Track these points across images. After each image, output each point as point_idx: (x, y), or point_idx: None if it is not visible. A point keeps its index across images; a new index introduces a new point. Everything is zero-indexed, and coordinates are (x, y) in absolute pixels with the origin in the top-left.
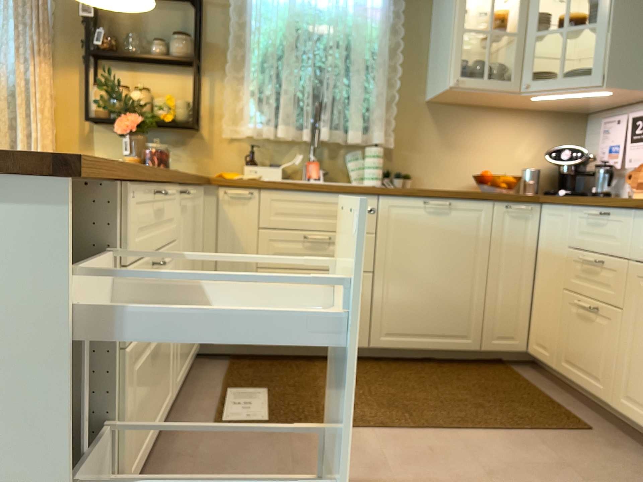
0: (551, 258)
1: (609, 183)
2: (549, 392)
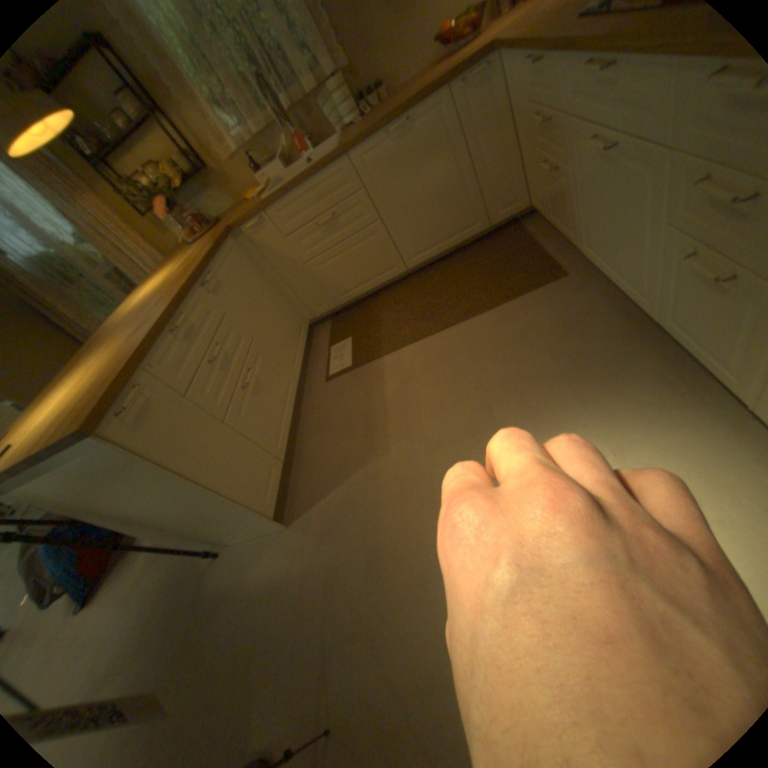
0: (521, 113)
1: None
2: (546, 240)
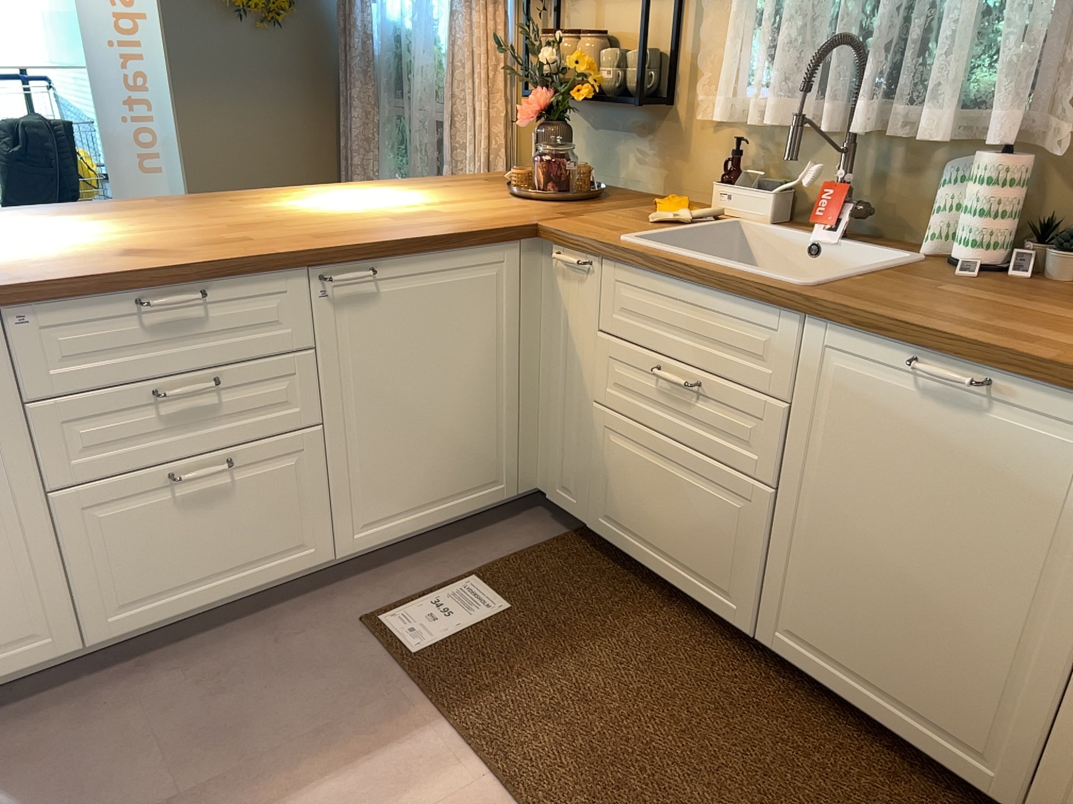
0: None
1: None
2: None
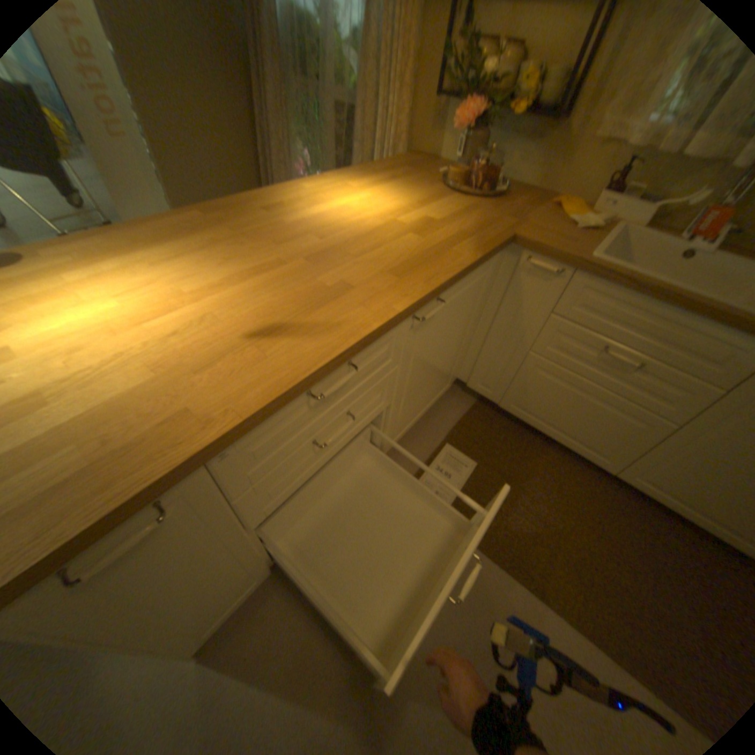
0: None
1: None
2: None
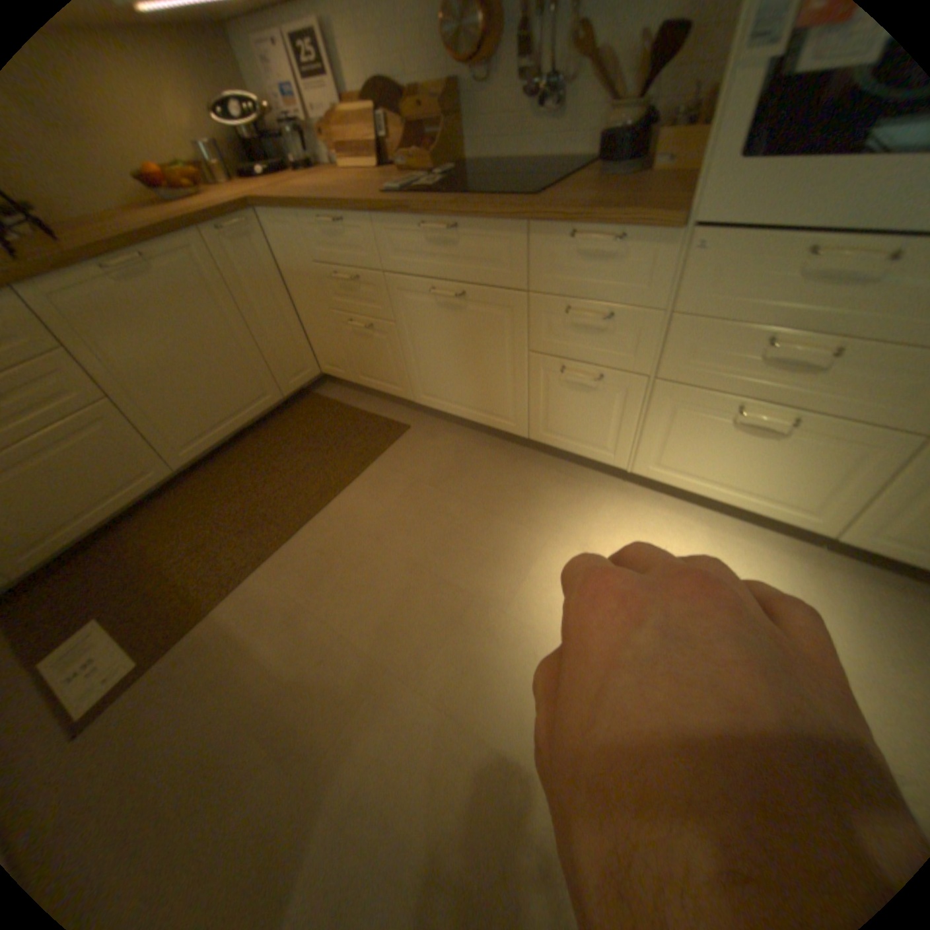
0: (297, 275)
1: (297, 140)
2: (359, 404)
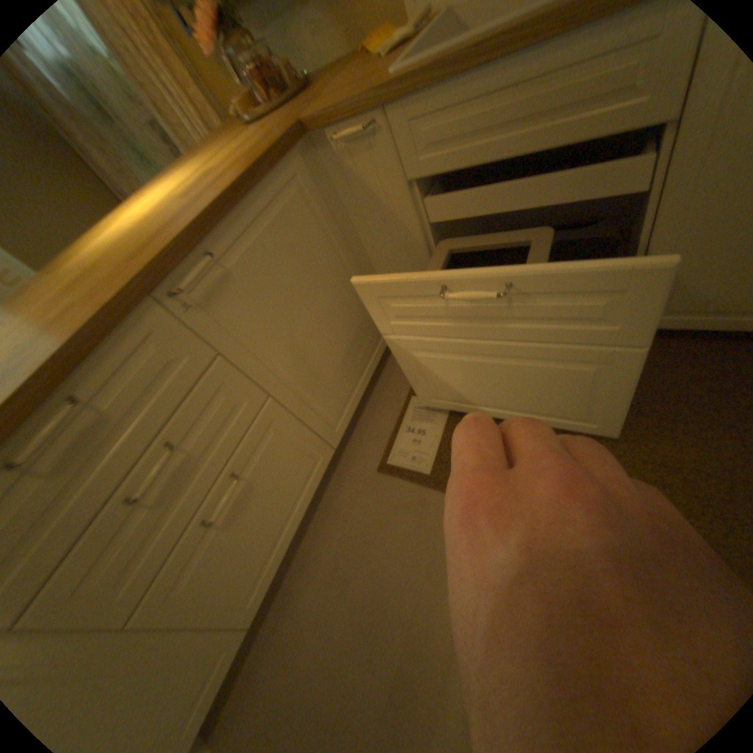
0: None
1: None
2: None
